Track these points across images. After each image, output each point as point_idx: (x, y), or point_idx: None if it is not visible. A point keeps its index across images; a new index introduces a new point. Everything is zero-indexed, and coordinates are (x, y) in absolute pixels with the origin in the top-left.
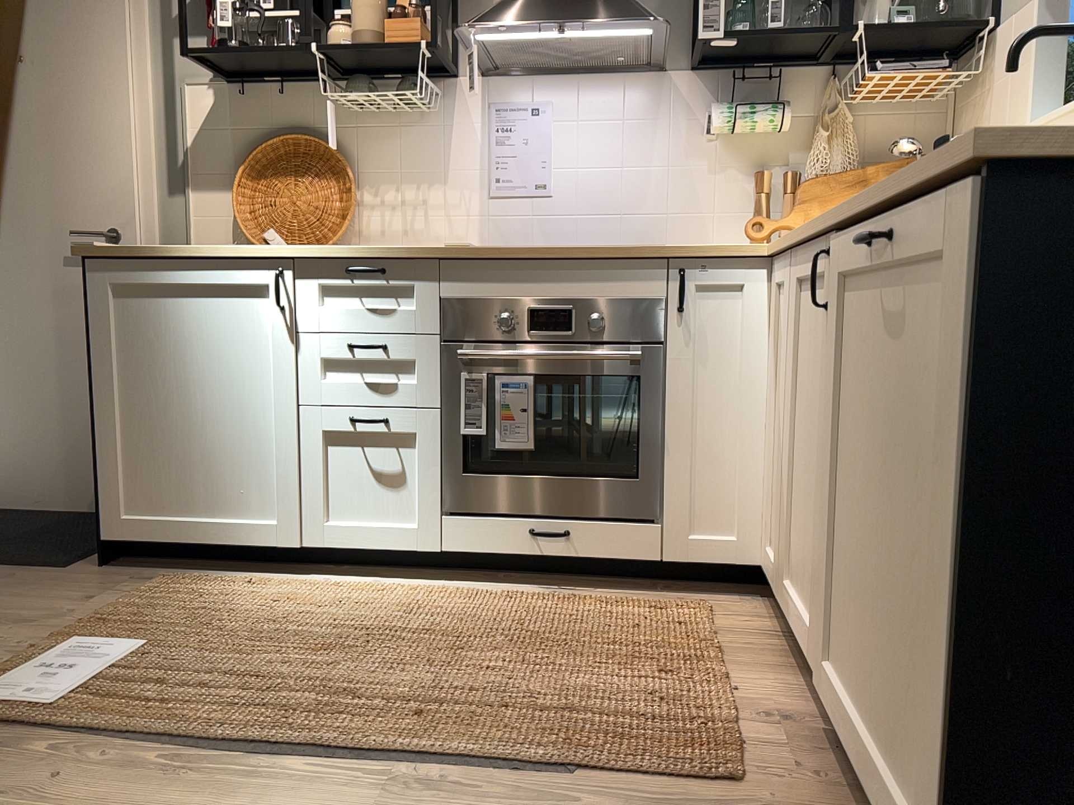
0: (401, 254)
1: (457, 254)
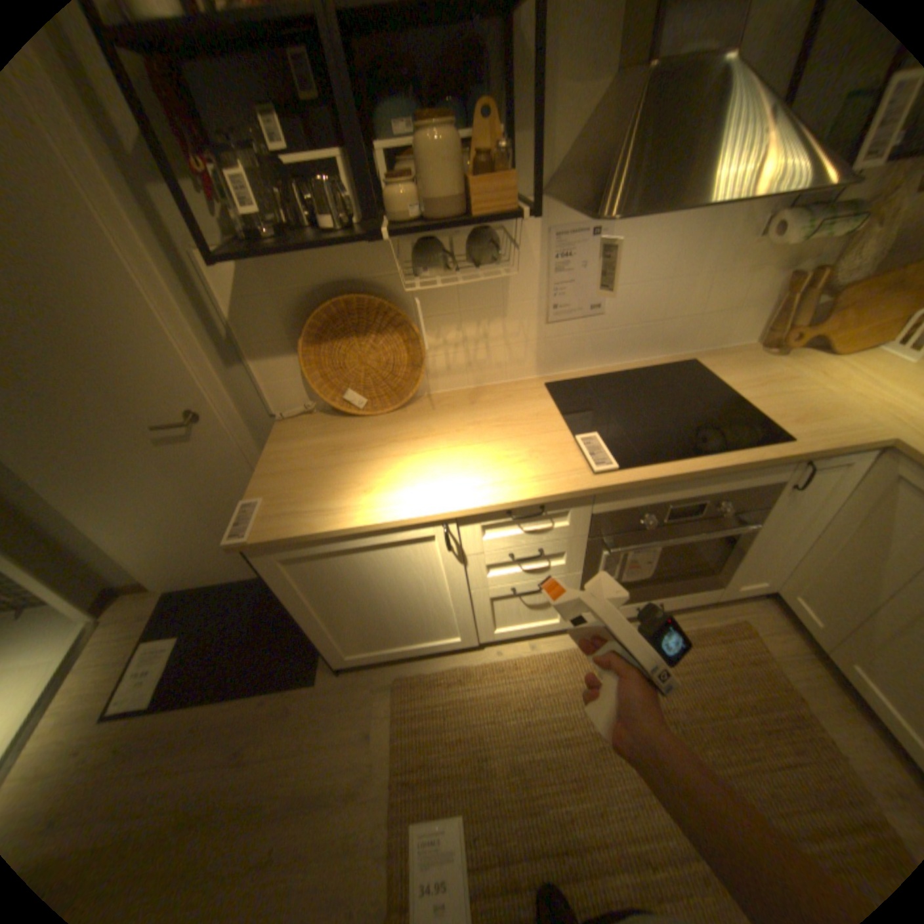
0: (563, 495)
1: (616, 487)
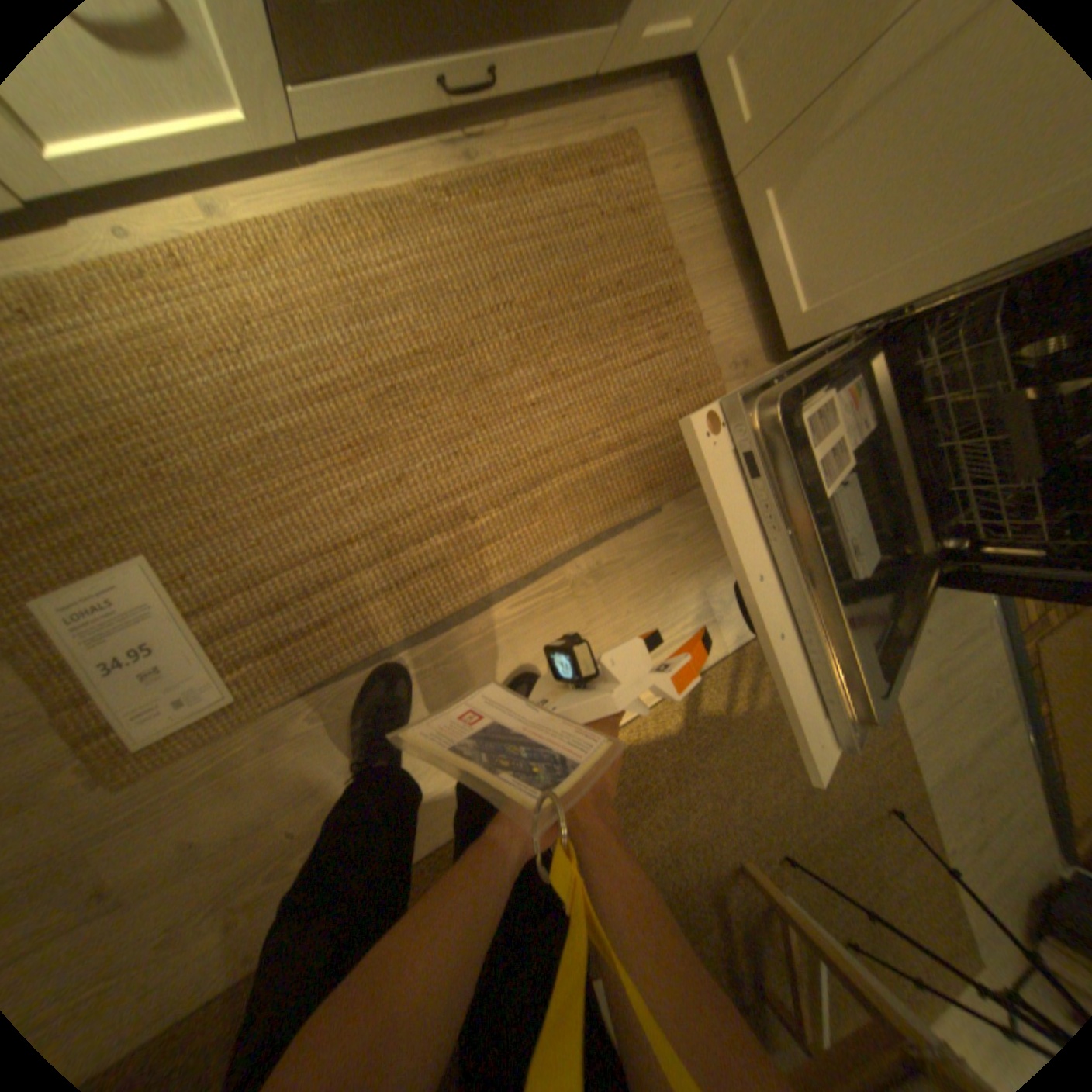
0: None
1: None
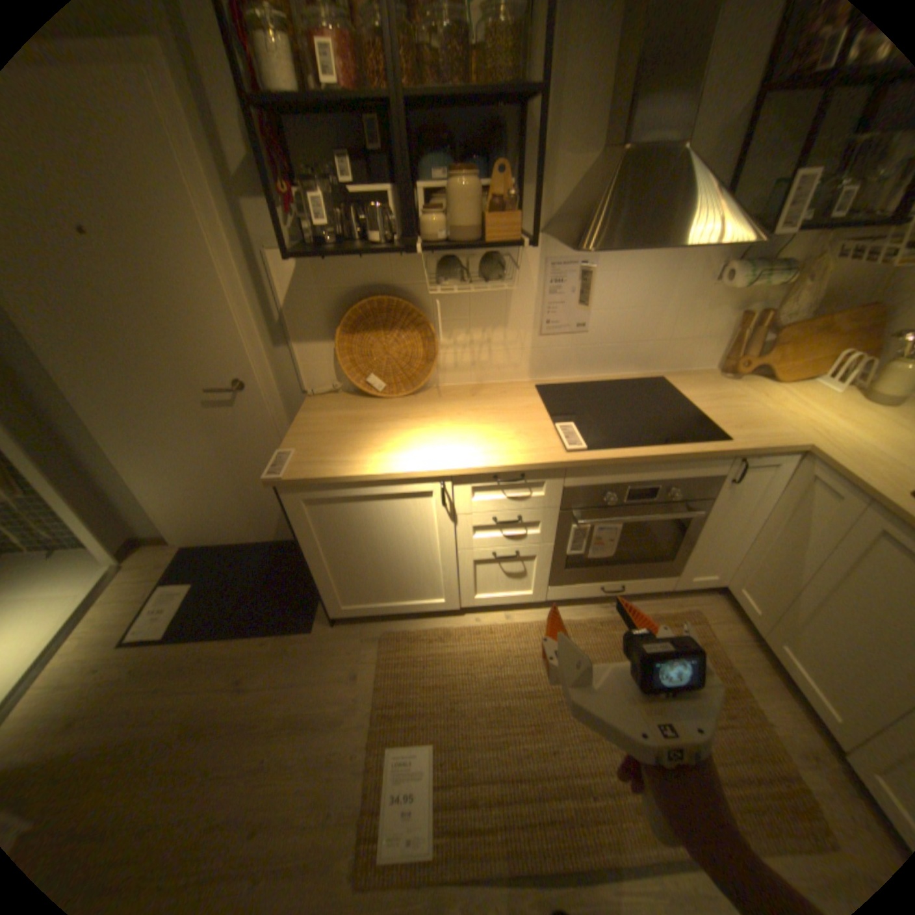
0: (540, 466)
1: (583, 463)
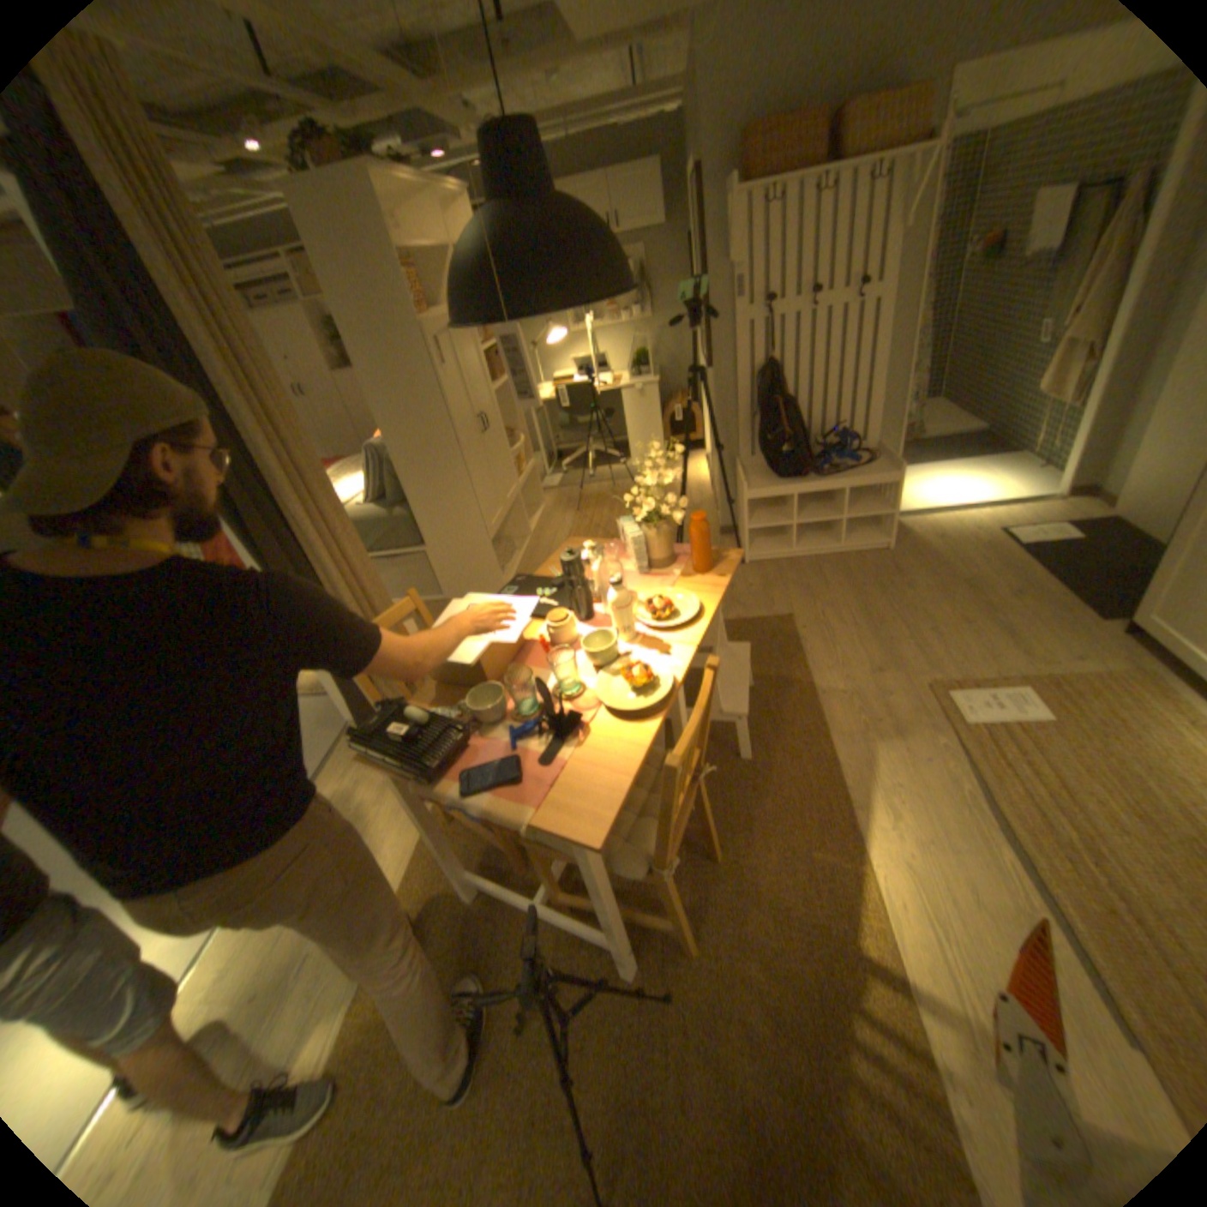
0: None
1: None
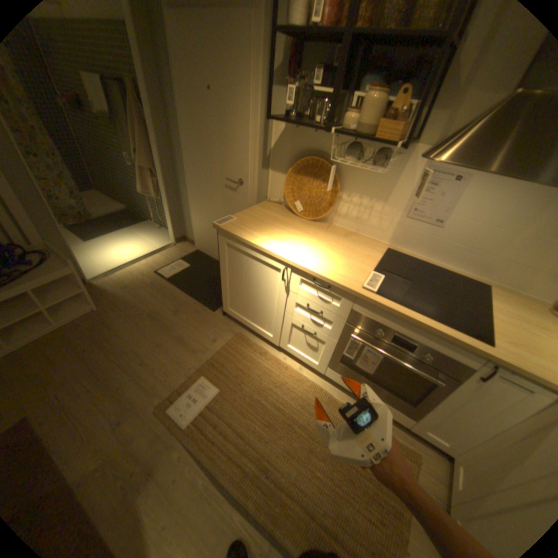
0: (340, 286)
1: (367, 299)
